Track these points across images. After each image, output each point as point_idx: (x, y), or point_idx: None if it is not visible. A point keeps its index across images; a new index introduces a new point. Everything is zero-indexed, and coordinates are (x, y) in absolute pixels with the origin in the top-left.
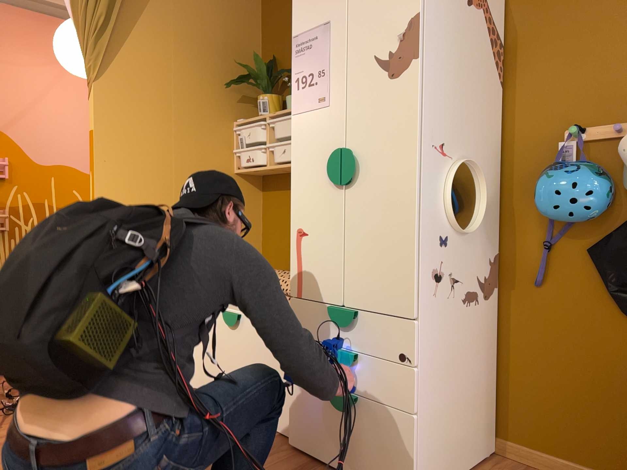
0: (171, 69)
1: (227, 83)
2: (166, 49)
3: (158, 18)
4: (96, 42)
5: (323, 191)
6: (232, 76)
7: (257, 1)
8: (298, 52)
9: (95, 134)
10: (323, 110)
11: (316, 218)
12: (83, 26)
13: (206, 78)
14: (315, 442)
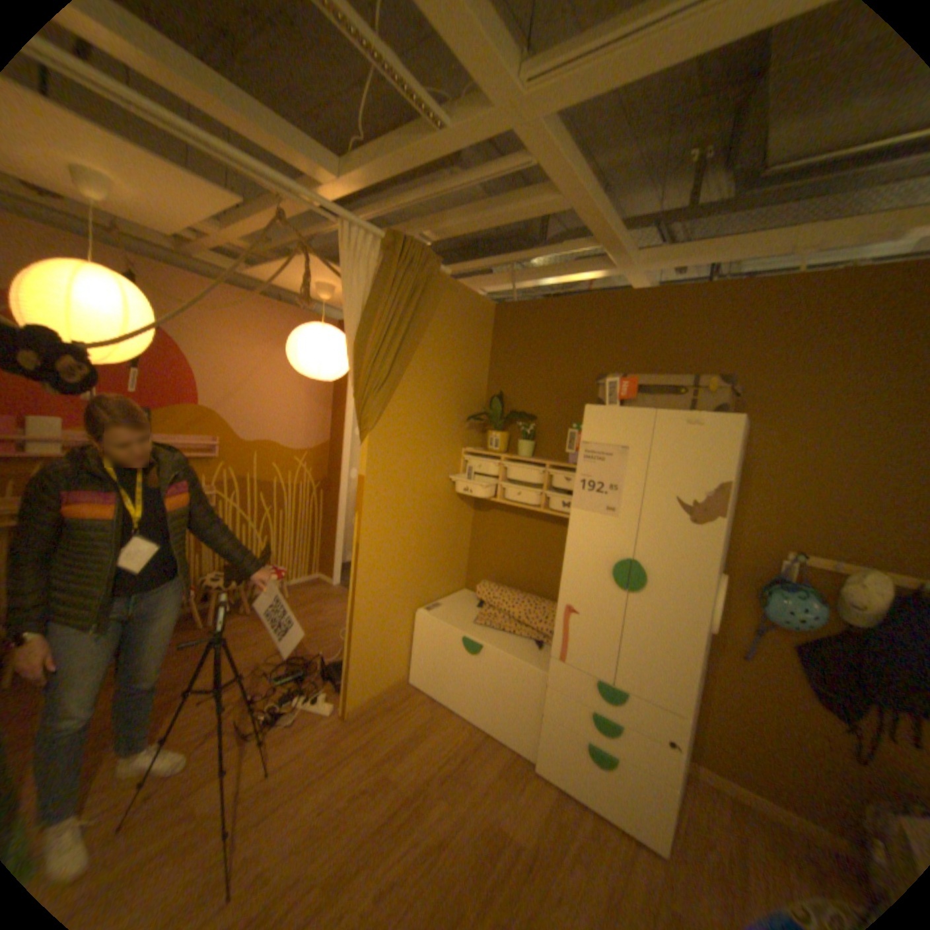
0: (425, 410)
1: (462, 415)
2: (423, 392)
3: (420, 365)
4: (374, 397)
5: (602, 586)
6: (466, 408)
7: (489, 337)
8: (588, 458)
9: (365, 481)
10: (611, 519)
11: (592, 605)
12: (365, 382)
13: (448, 413)
14: (568, 779)
